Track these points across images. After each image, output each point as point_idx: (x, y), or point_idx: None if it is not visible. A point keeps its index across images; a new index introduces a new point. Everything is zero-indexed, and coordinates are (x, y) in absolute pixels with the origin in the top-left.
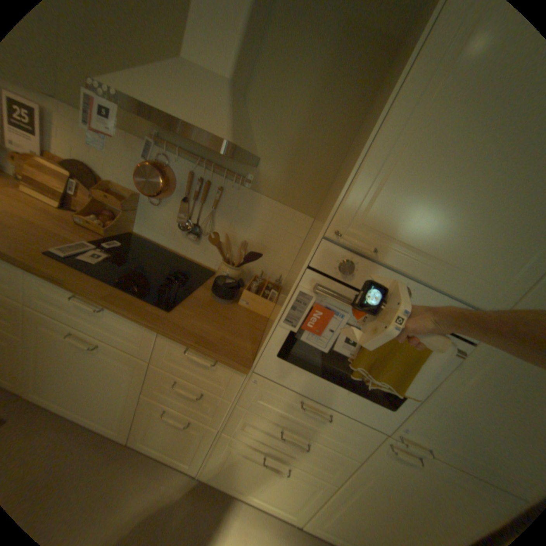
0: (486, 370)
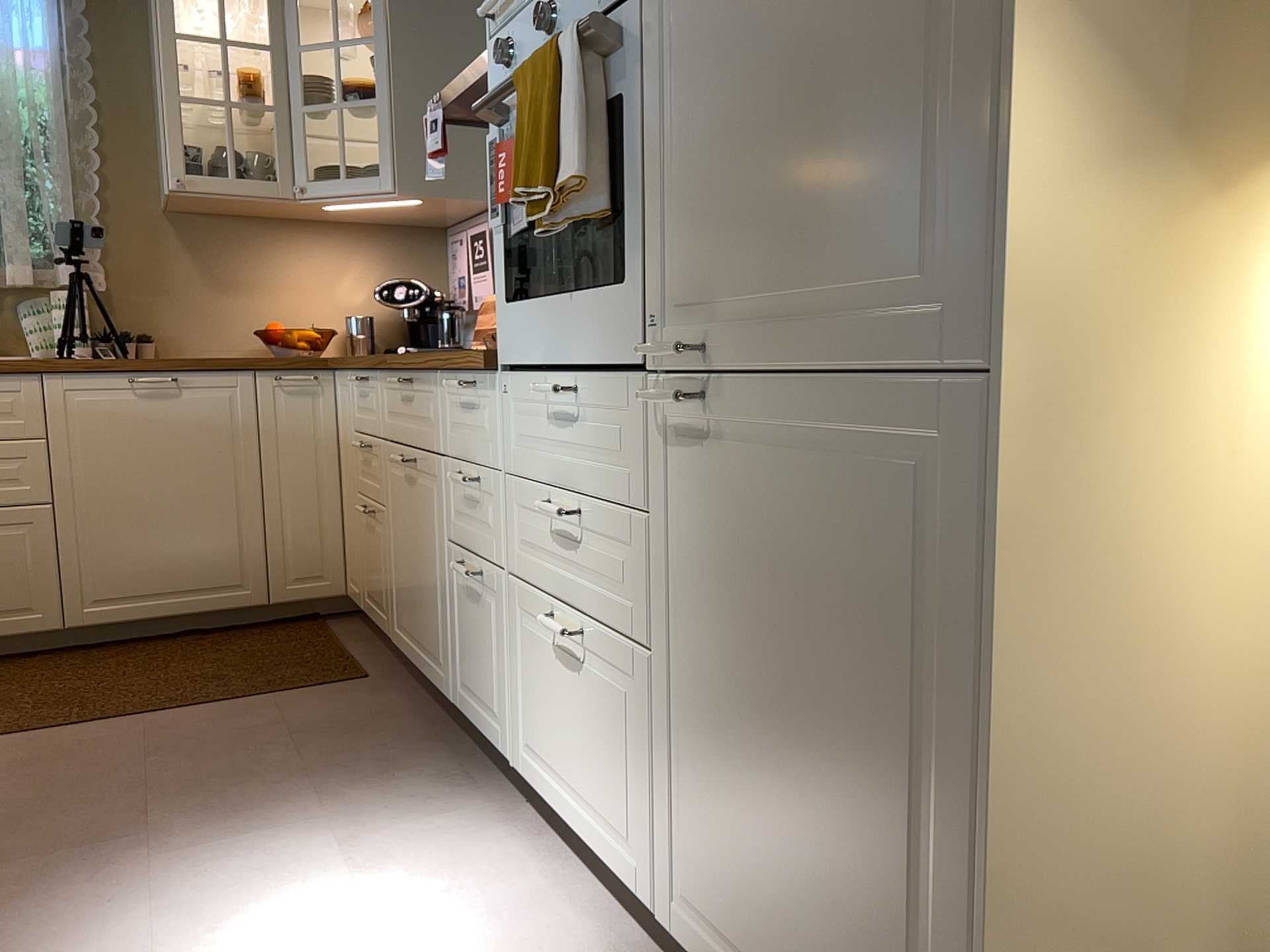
0: (679, 18)
